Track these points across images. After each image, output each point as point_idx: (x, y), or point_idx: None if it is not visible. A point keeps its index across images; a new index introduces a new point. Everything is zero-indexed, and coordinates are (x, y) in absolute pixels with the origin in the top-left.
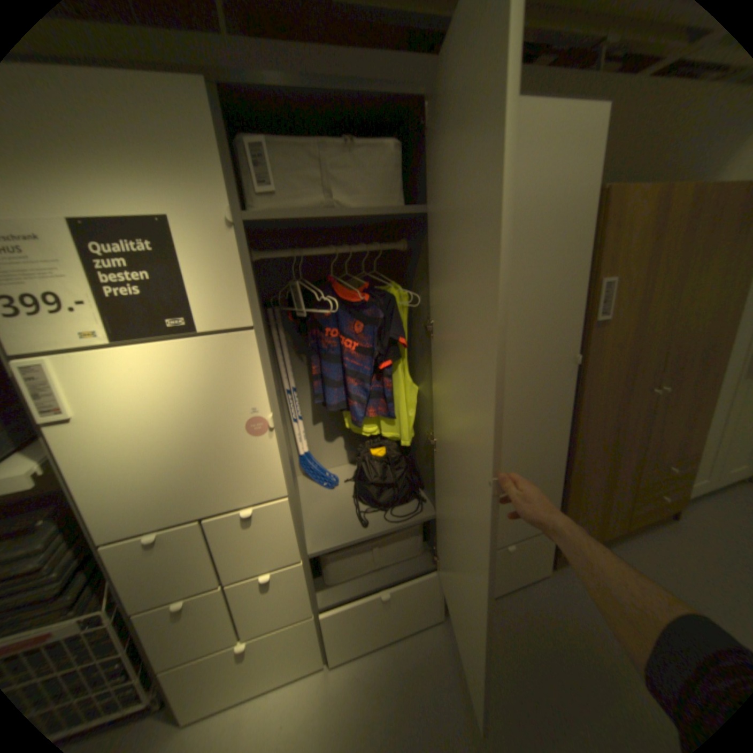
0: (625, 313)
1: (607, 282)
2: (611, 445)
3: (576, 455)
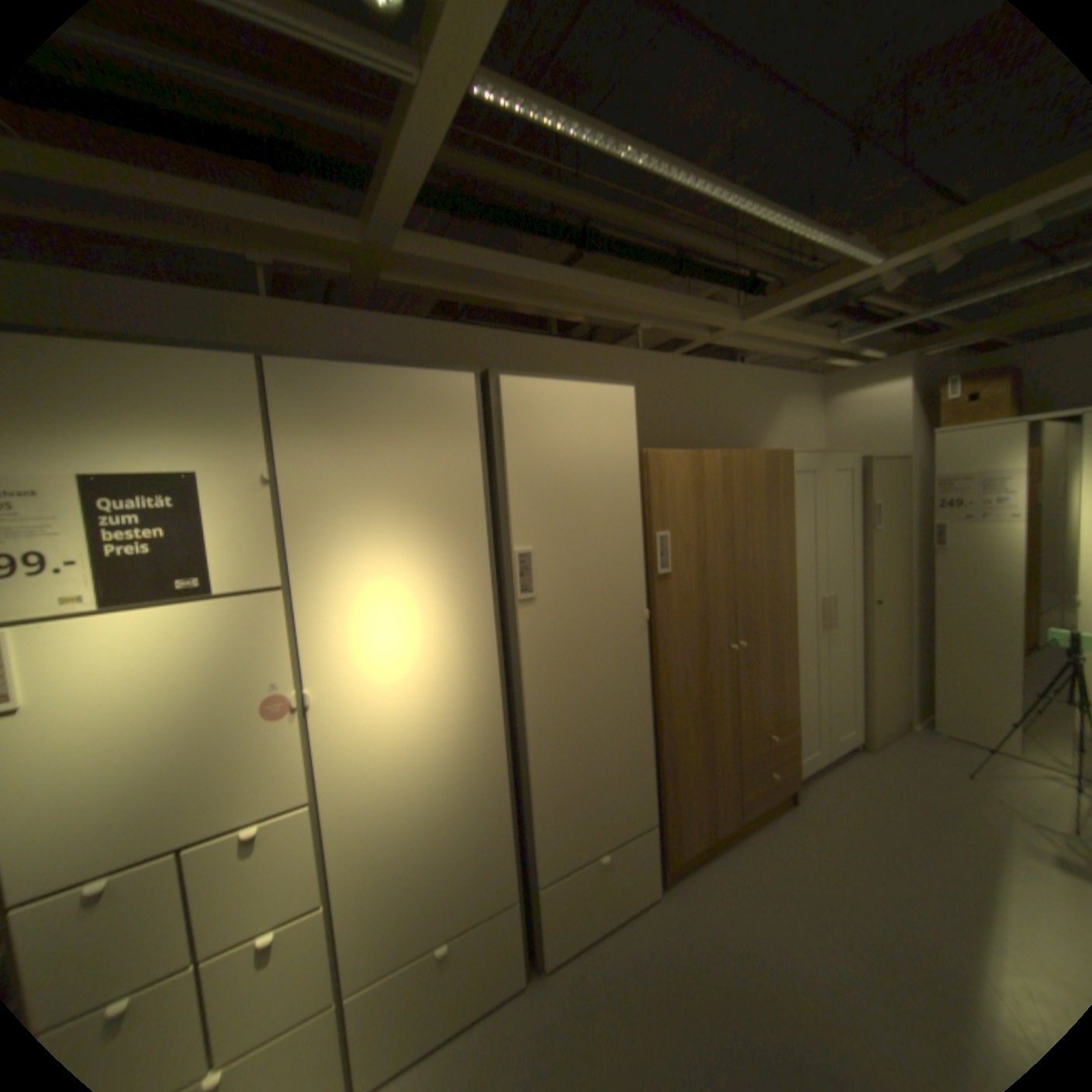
0: (684, 567)
1: (660, 537)
2: (700, 712)
3: (663, 727)
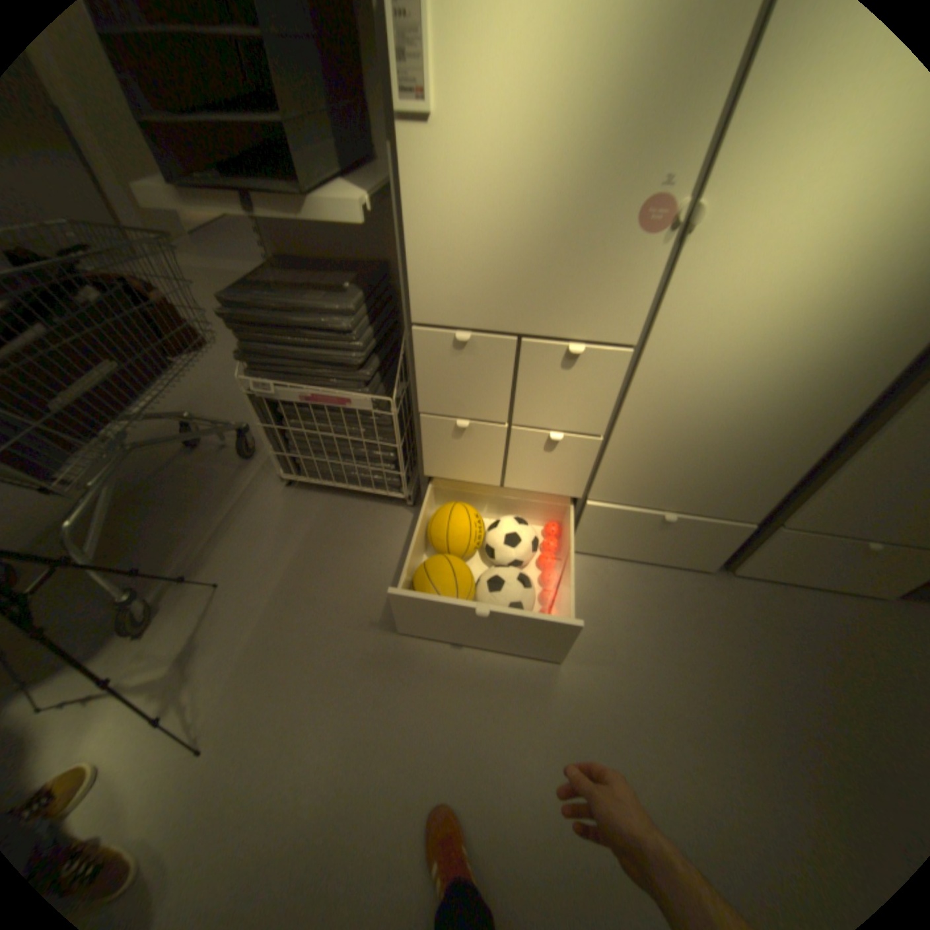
0: None
1: None
2: None
3: None
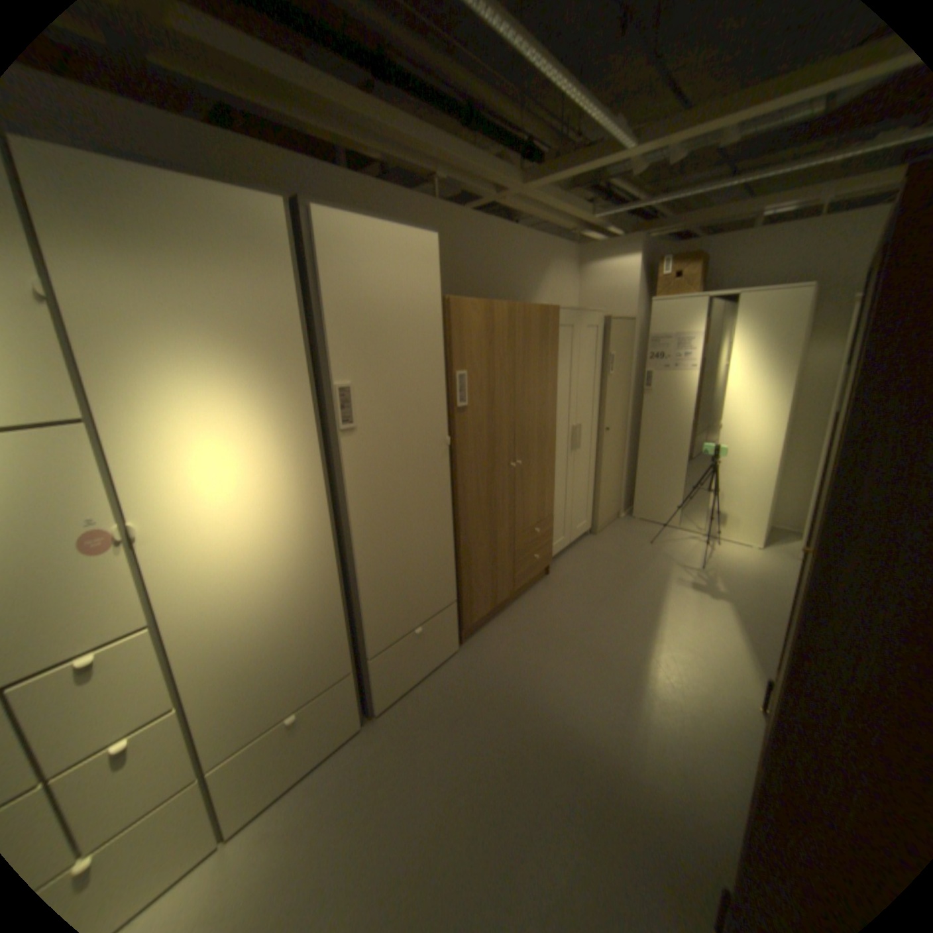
0: (477, 401)
1: (459, 375)
2: (486, 515)
3: (460, 528)
